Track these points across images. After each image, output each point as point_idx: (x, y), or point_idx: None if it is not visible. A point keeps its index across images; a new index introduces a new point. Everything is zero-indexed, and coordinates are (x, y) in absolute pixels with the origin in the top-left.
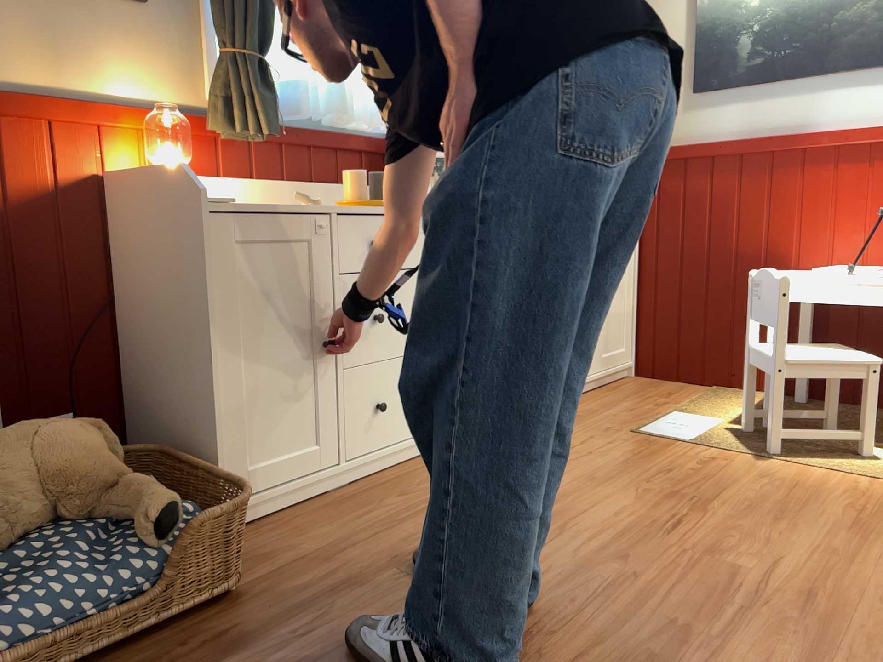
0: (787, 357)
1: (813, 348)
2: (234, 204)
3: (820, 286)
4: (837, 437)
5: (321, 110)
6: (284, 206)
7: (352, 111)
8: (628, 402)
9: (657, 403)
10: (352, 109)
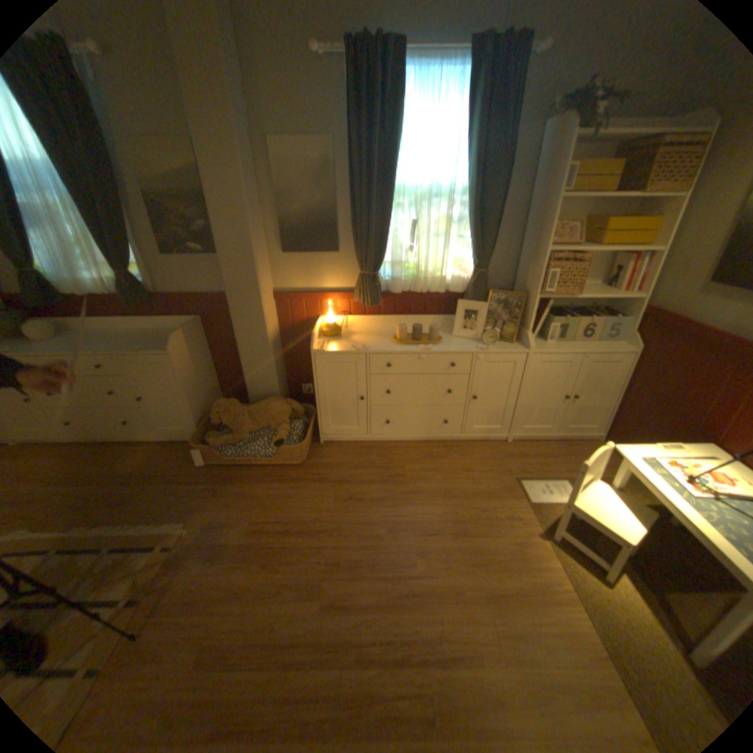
0: (581, 503)
1: (626, 508)
2: (329, 348)
3: (651, 477)
4: (594, 560)
5: (411, 286)
6: (351, 348)
7: (433, 282)
8: (557, 459)
9: (572, 470)
10: (432, 282)
